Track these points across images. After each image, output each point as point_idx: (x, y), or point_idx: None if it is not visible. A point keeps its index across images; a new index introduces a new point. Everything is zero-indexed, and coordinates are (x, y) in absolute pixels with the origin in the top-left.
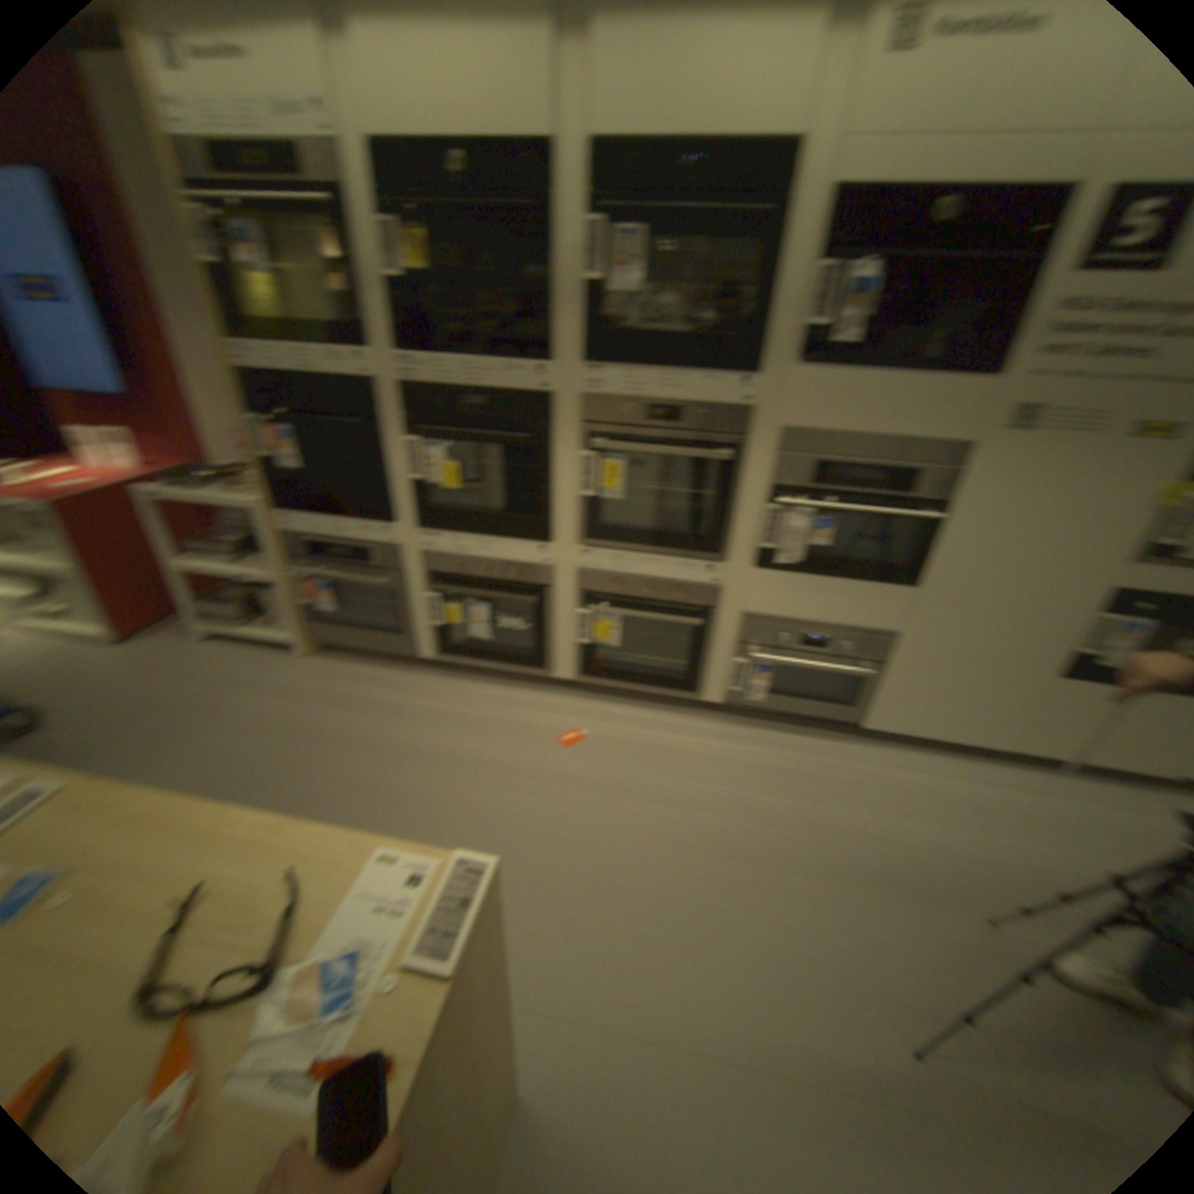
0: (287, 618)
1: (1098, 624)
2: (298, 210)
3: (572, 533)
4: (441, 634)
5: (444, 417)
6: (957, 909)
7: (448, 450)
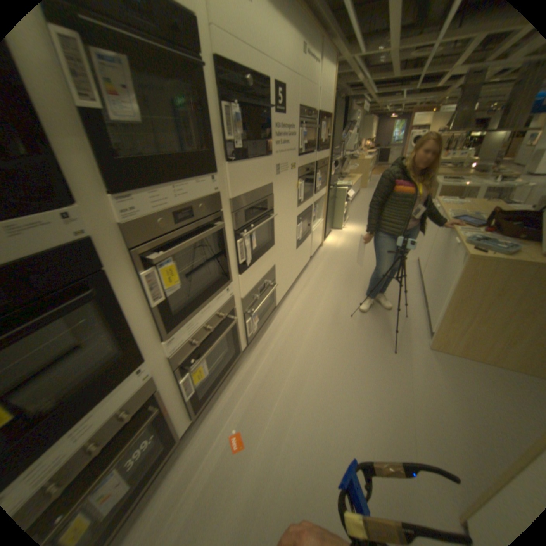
0: None
1: (296, 230)
2: None
3: (149, 341)
4: None
5: None
6: (344, 322)
7: None
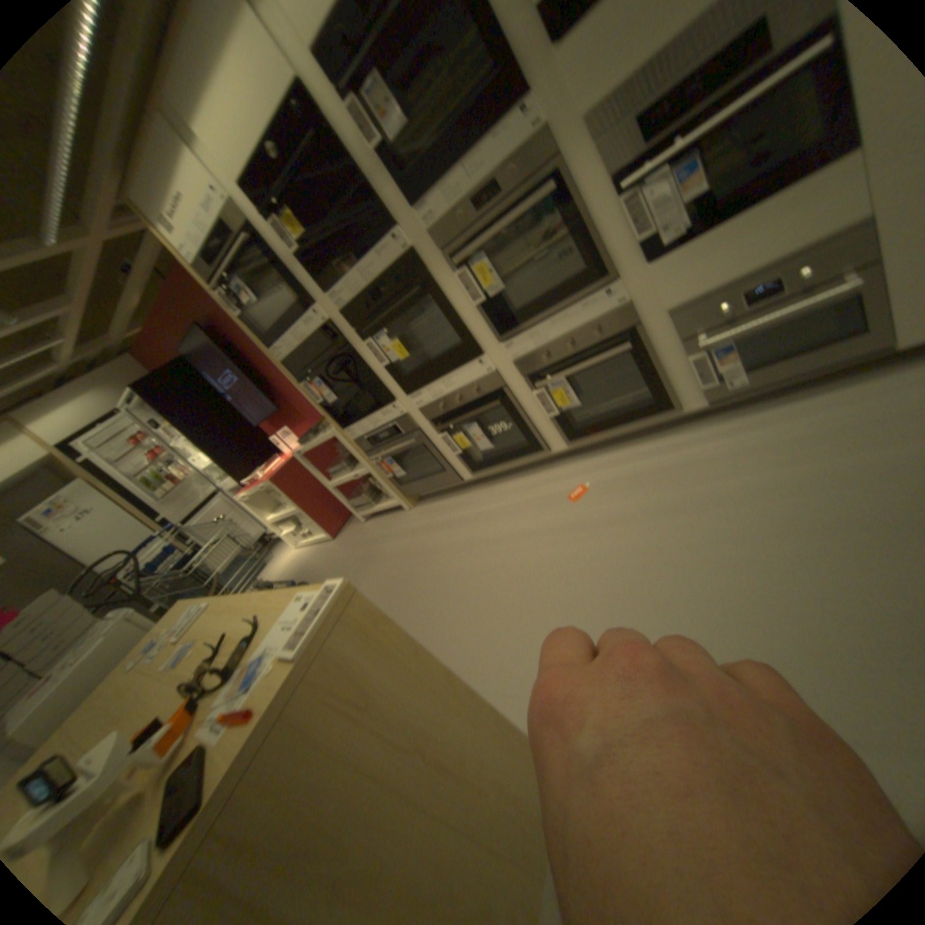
0: (389, 490)
1: None
2: (242, 253)
3: (488, 335)
4: (467, 458)
5: (370, 313)
6: None
7: (384, 333)
